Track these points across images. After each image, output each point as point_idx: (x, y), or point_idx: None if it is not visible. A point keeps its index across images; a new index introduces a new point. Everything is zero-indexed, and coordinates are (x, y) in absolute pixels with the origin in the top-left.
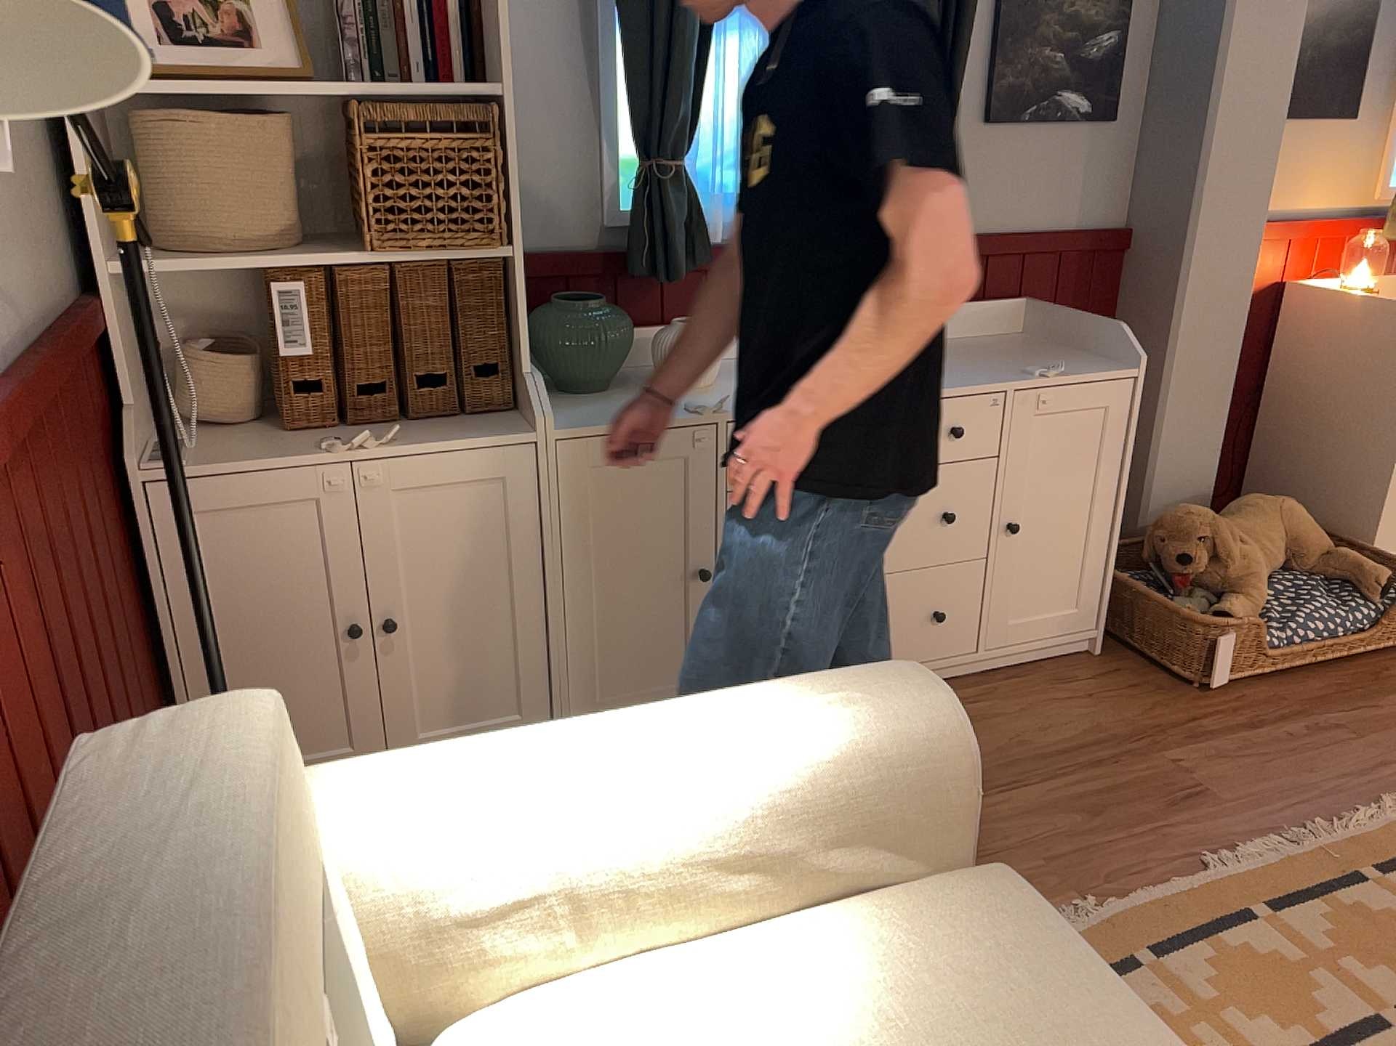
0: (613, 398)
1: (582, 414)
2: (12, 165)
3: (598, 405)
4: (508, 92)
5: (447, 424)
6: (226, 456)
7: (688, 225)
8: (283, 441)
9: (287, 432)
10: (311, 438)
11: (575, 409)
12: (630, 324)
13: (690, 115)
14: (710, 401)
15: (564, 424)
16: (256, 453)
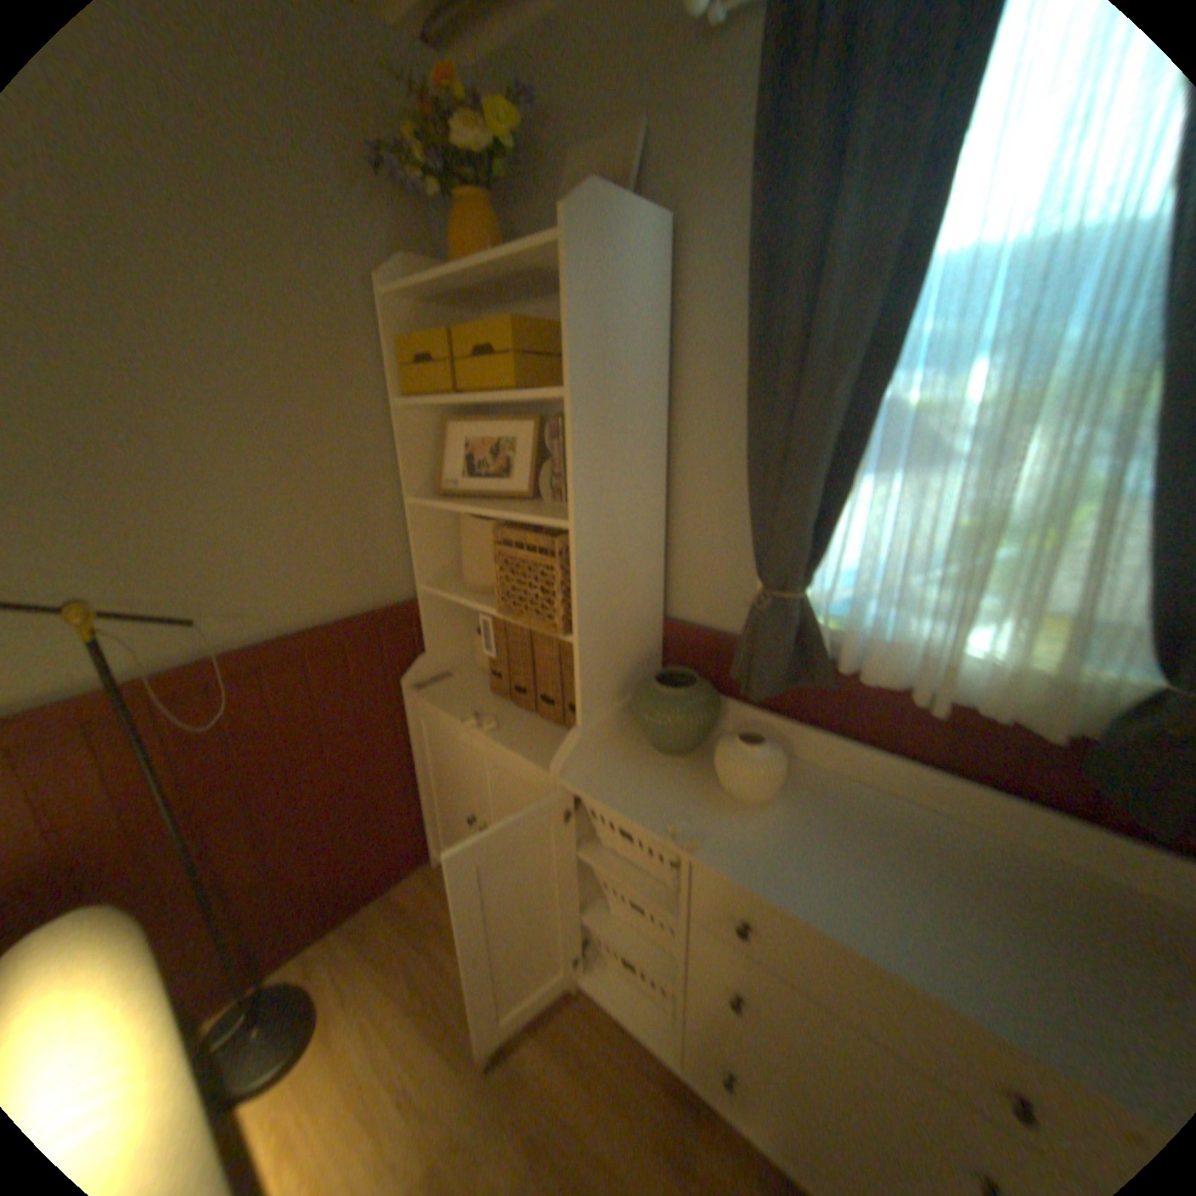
0: (670, 769)
1: (613, 775)
2: (323, 545)
3: (642, 772)
4: (578, 527)
5: (548, 731)
6: (446, 696)
7: (796, 652)
8: (479, 698)
9: (492, 692)
10: (490, 702)
11: (625, 765)
12: (703, 718)
13: (809, 552)
14: (693, 833)
15: (584, 778)
16: (456, 700)
